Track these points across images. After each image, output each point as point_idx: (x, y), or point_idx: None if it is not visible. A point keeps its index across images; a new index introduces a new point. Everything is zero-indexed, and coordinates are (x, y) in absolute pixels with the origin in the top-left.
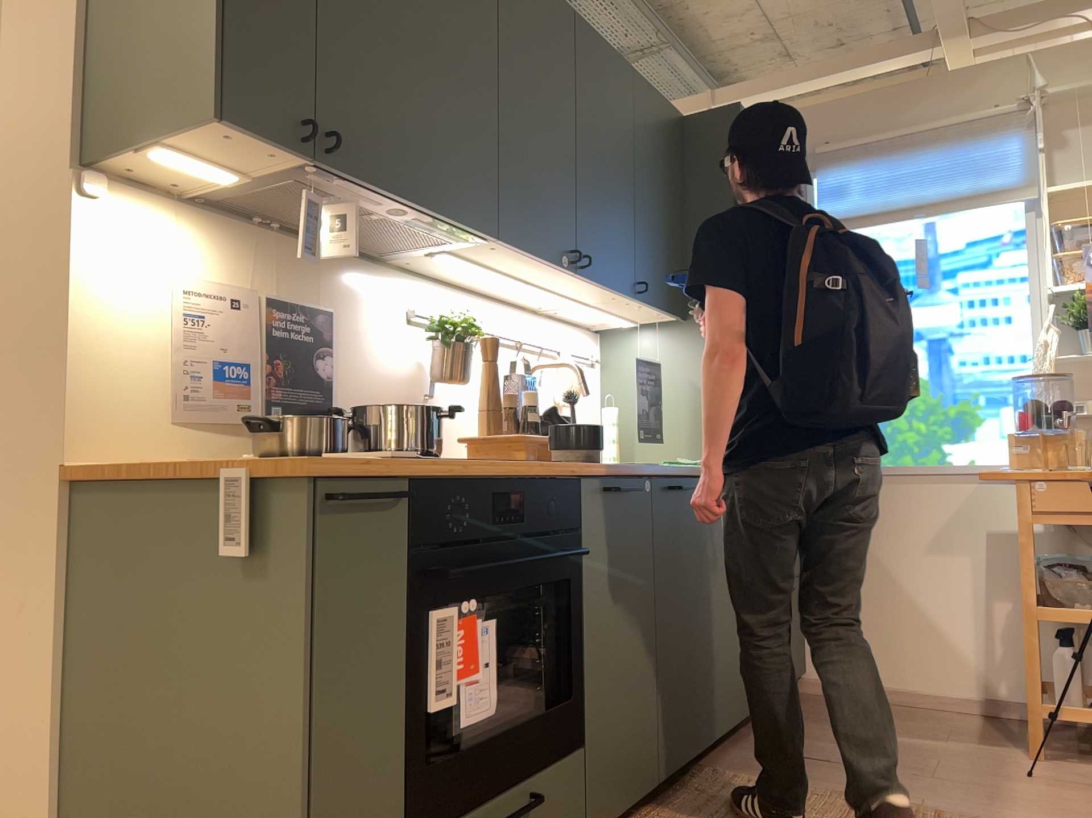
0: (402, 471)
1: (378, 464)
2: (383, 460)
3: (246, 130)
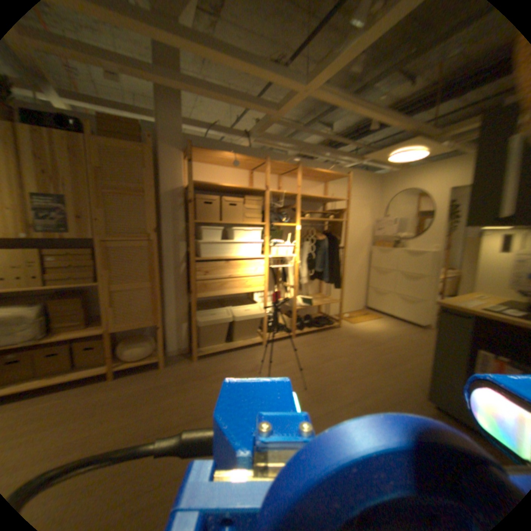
0: (475, 313)
1: (467, 309)
2: (480, 309)
3: (477, 225)
